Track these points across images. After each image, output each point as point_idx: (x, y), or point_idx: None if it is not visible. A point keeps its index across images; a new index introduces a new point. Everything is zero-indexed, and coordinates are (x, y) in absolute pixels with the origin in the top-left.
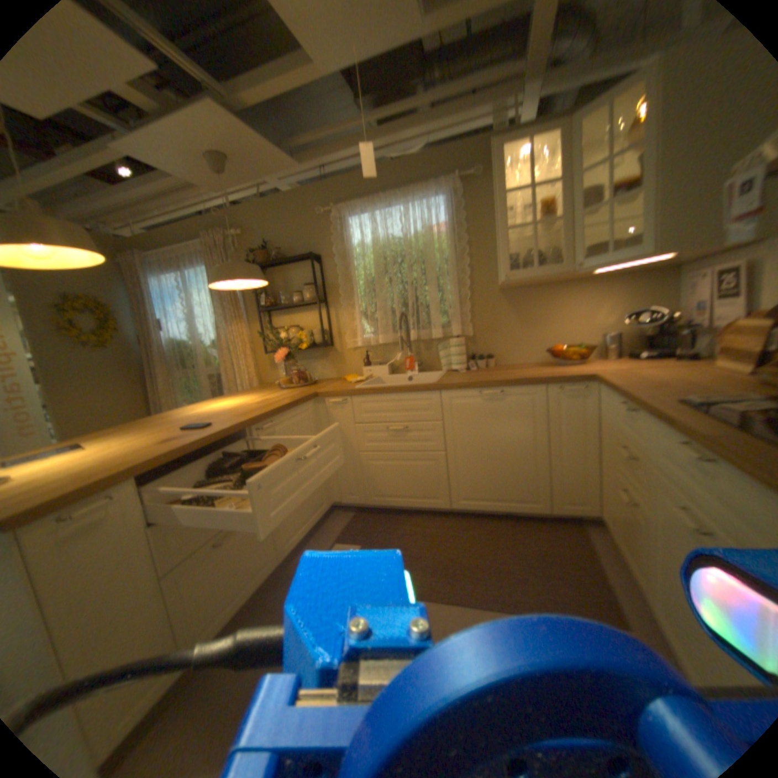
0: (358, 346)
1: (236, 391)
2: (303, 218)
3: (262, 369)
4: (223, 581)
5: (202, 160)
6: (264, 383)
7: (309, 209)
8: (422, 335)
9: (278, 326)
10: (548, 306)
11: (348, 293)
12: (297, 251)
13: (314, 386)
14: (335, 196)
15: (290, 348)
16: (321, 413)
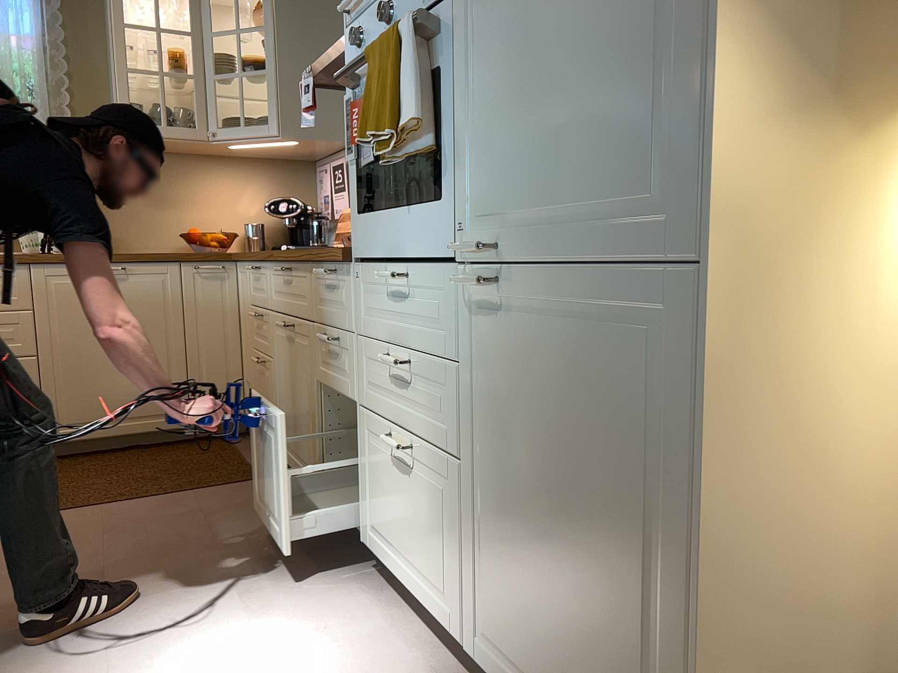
0: None
1: None
2: None
3: None
4: None
5: None
6: None
7: None
8: None
9: None
10: (182, 181)
11: None
12: None
13: None
14: None
15: None
16: None
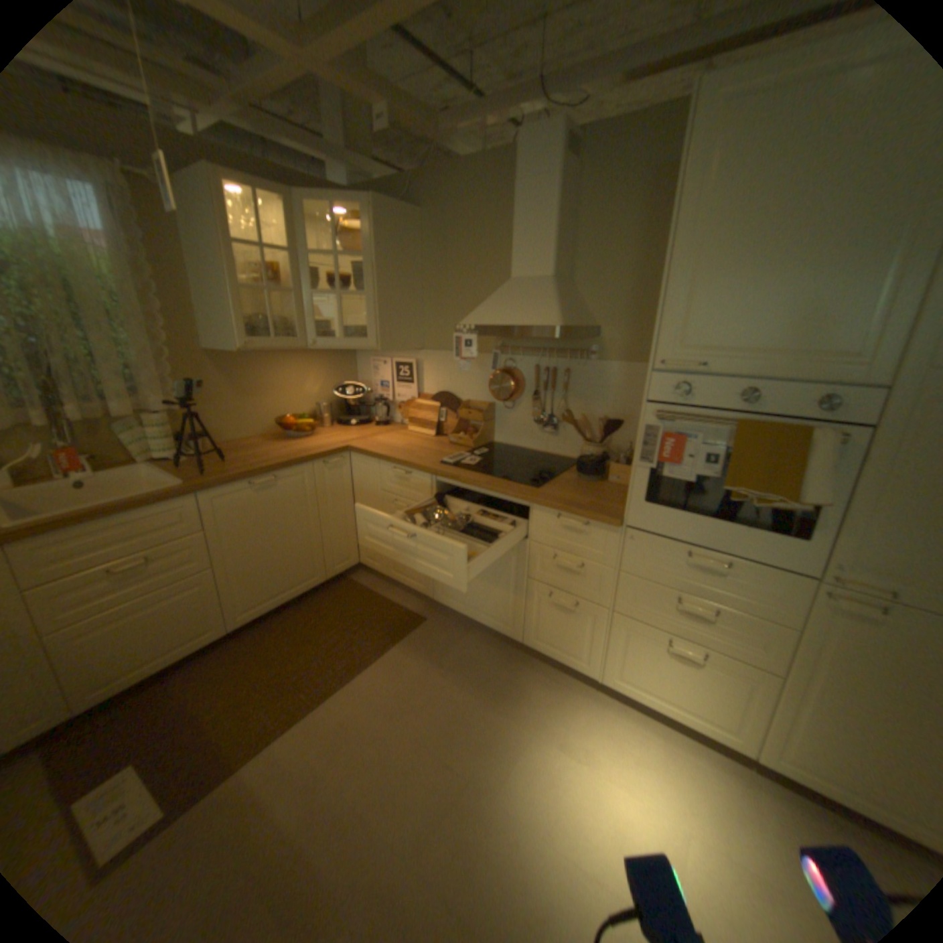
0: None
1: None
2: None
3: None
4: None
5: None
6: None
7: None
8: (85, 413)
9: None
10: (260, 374)
11: None
12: None
13: None
14: None
15: None
16: None
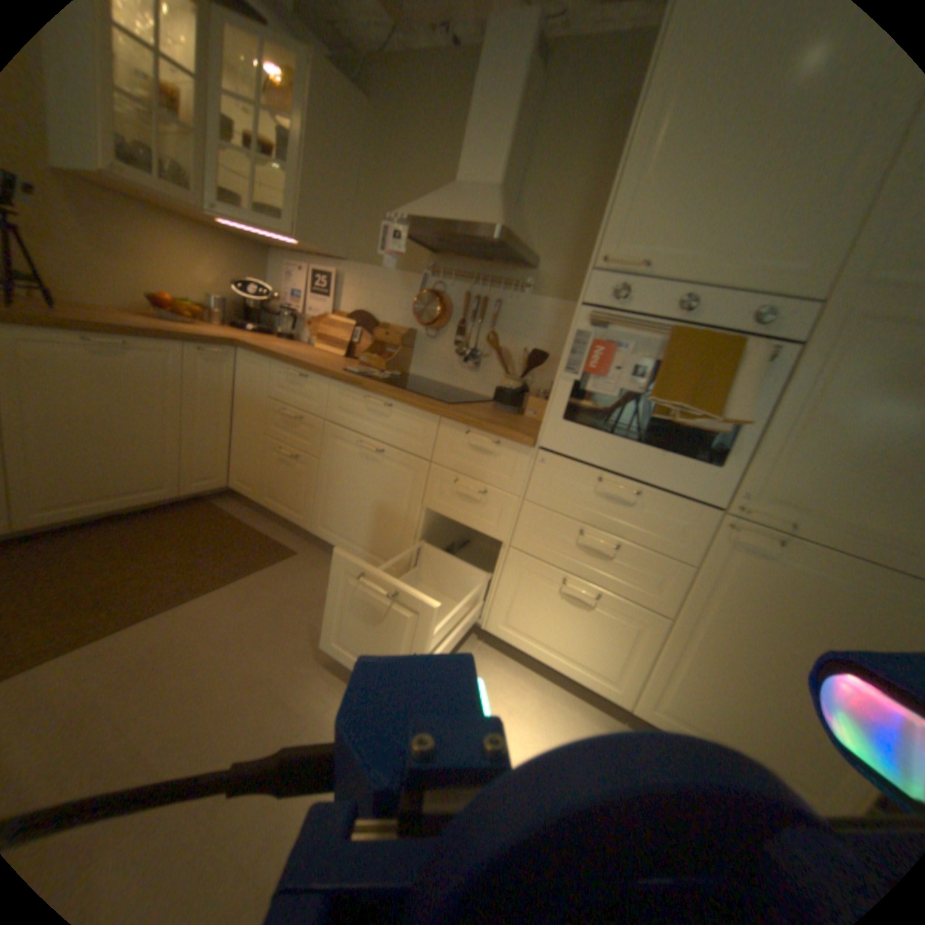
0: None
1: None
2: None
3: None
4: None
5: None
6: None
7: None
8: None
9: None
10: (136, 232)
11: None
12: None
13: None
14: None
15: None
16: None
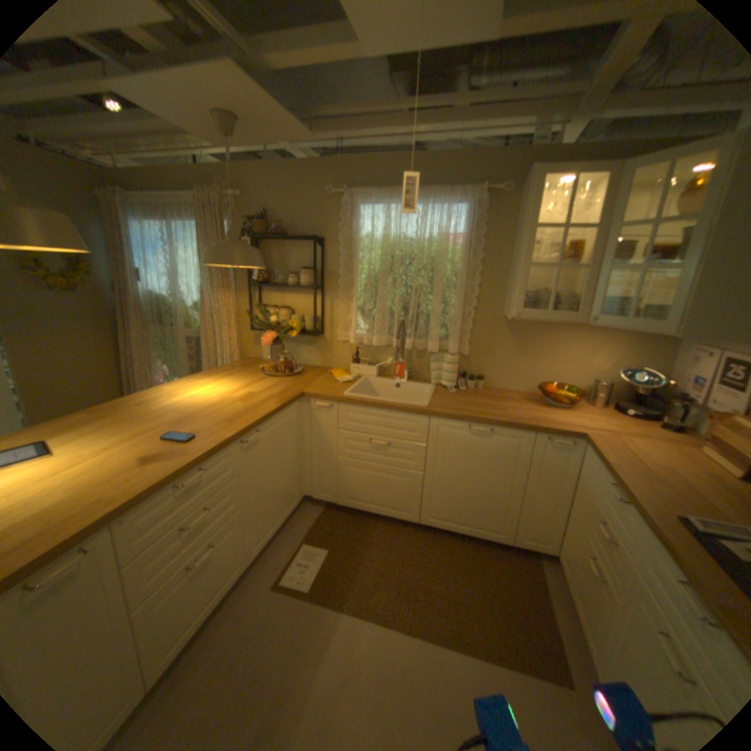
0: (350, 341)
1: (216, 361)
2: (311, 193)
3: (246, 342)
4: (195, 600)
5: (207, 117)
6: (246, 357)
7: (319, 186)
8: (418, 344)
9: (268, 303)
10: (549, 340)
11: (347, 285)
12: (300, 229)
13: (301, 378)
14: (350, 177)
15: (279, 329)
16: (305, 412)
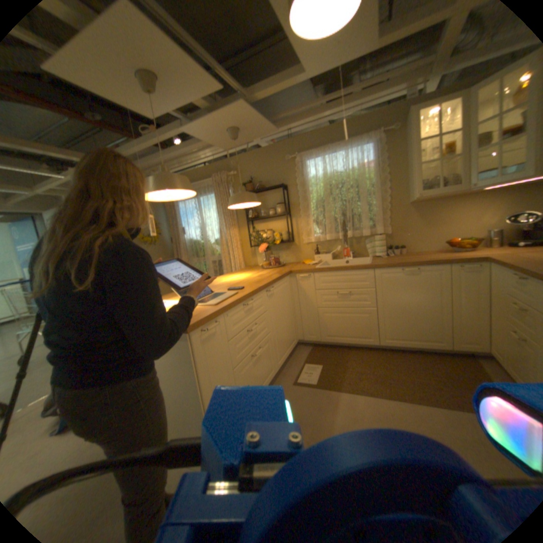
0: (311, 241)
1: (231, 270)
2: (277, 161)
3: (247, 256)
4: (256, 377)
5: (225, 132)
6: (248, 265)
7: (281, 156)
8: (356, 233)
9: (258, 229)
10: (446, 212)
11: (305, 207)
12: (272, 182)
13: (286, 266)
14: (298, 146)
15: (267, 243)
16: (293, 283)
